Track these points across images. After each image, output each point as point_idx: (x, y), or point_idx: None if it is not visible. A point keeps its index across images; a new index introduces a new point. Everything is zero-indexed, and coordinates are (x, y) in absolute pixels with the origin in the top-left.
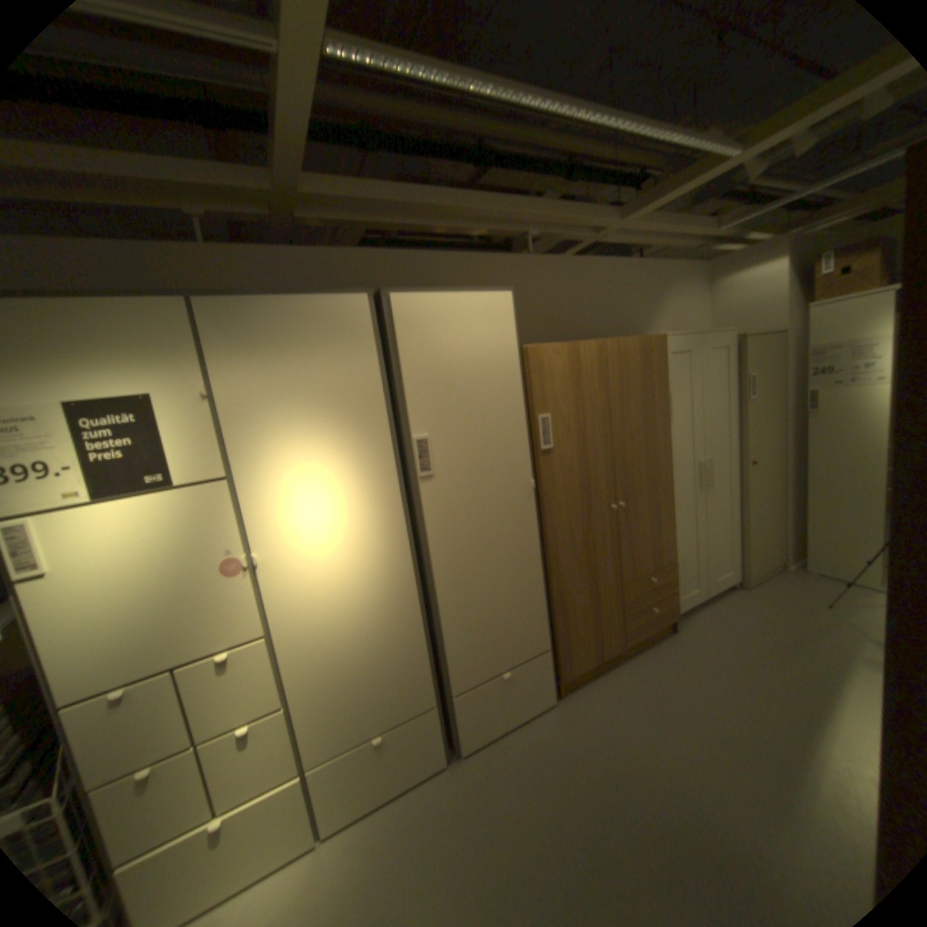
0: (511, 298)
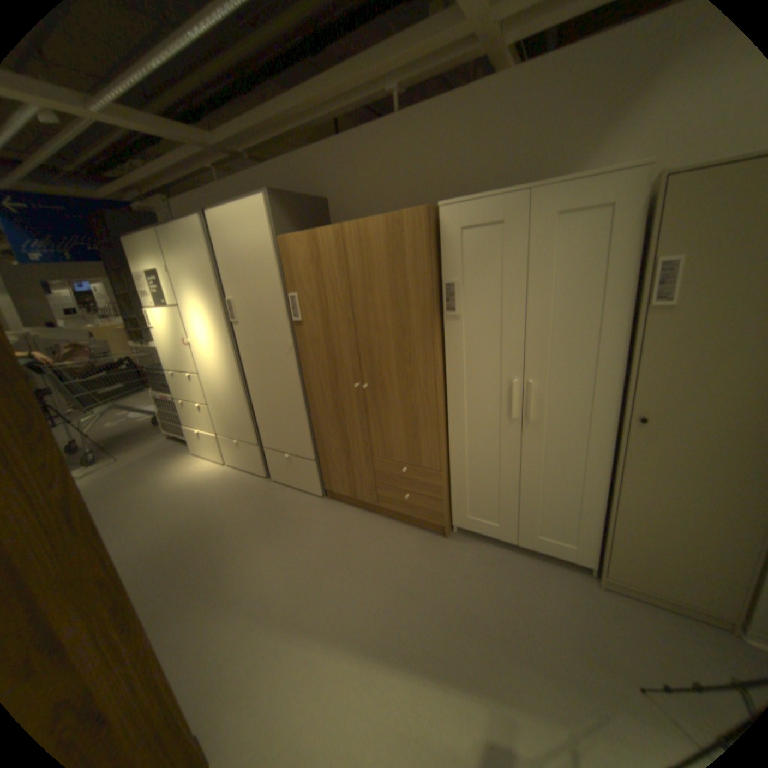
0: (263, 199)
